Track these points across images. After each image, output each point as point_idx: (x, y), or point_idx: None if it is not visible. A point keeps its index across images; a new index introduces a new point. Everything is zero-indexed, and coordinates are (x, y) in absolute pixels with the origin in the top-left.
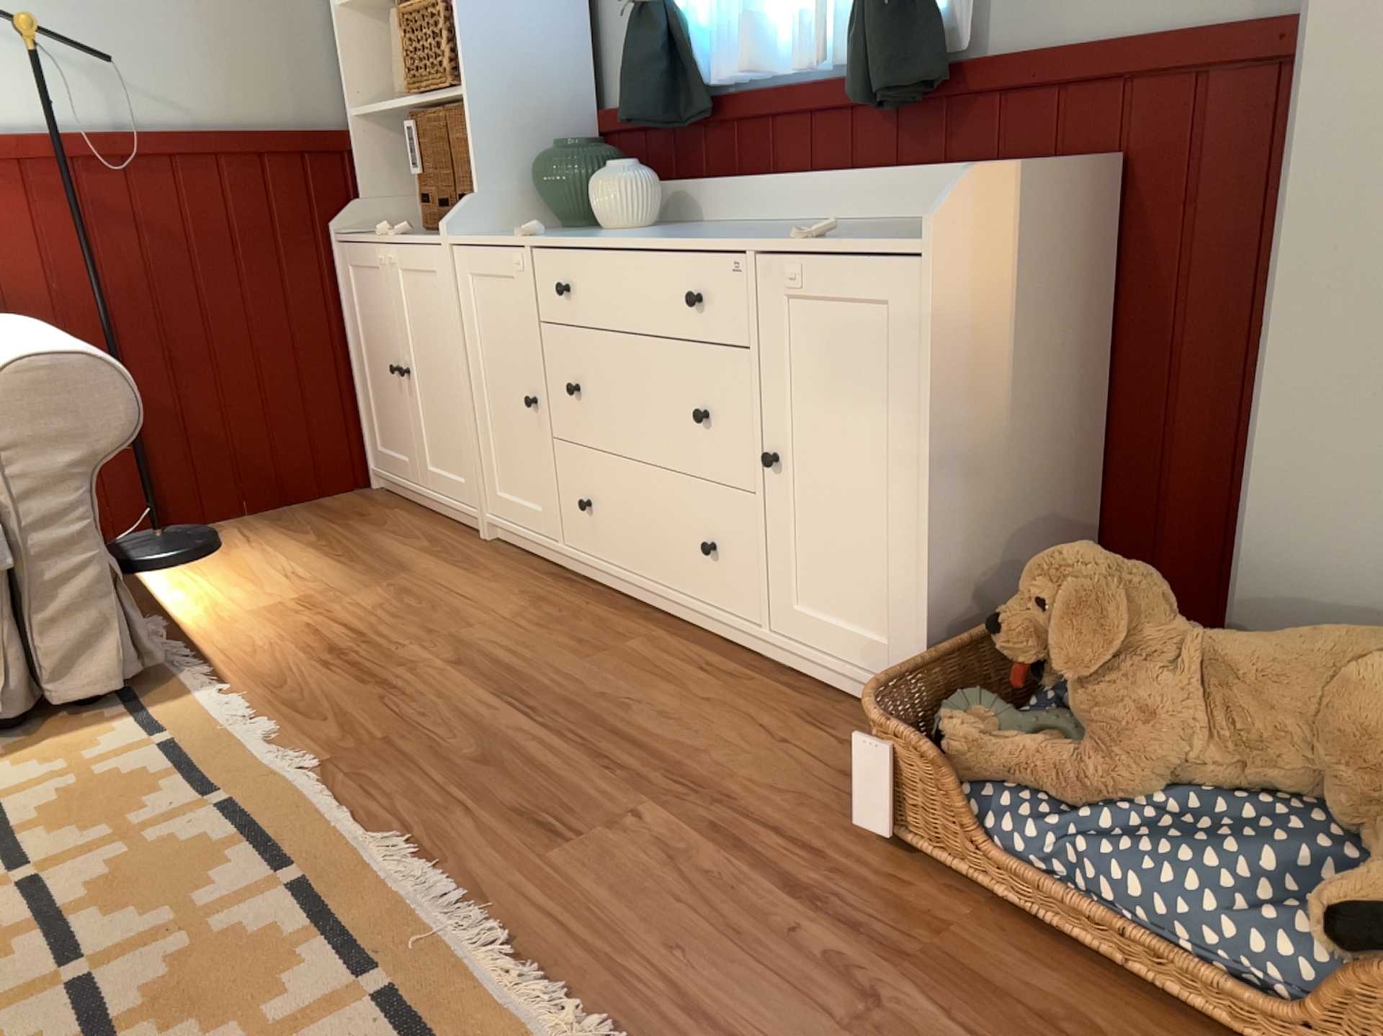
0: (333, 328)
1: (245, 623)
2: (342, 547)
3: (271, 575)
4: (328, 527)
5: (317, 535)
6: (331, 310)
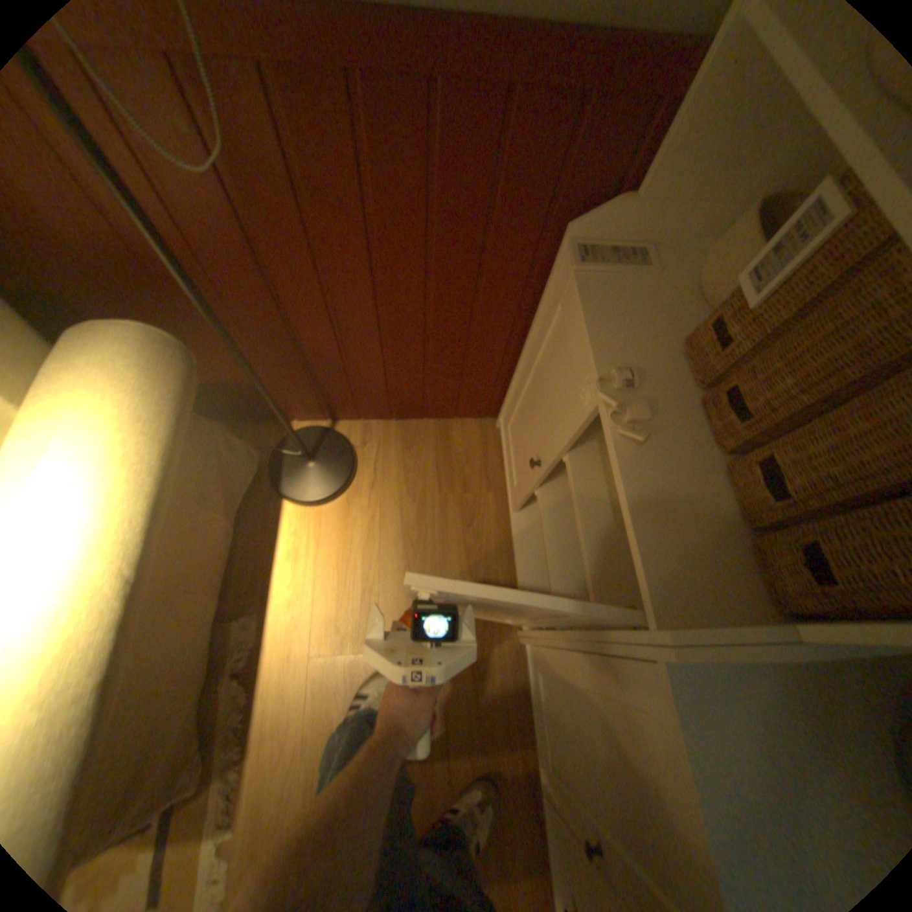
0: (521, 321)
1: (298, 687)
2: (422, 560)
3: (355, 583)
4: (433, 496)
5: (419, 512)
6: (526, 307)
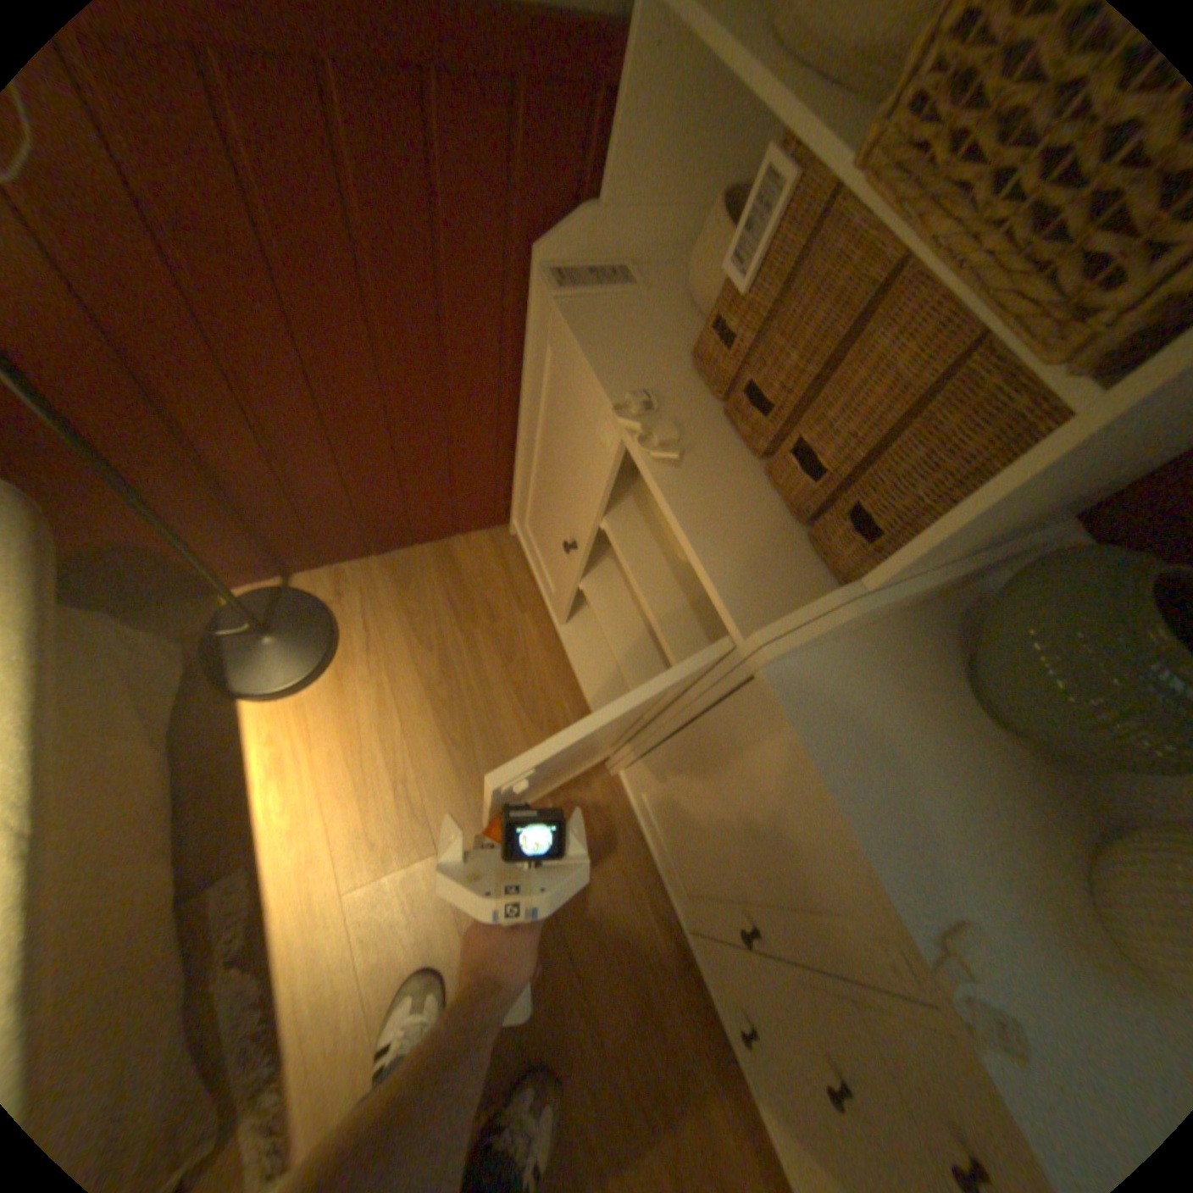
0: (507, 383)
1: (336, 938)
2: (463, 718)
3: (380, 776)
4: (454, 636)
5: (441, 661)
6: (508, 362)
